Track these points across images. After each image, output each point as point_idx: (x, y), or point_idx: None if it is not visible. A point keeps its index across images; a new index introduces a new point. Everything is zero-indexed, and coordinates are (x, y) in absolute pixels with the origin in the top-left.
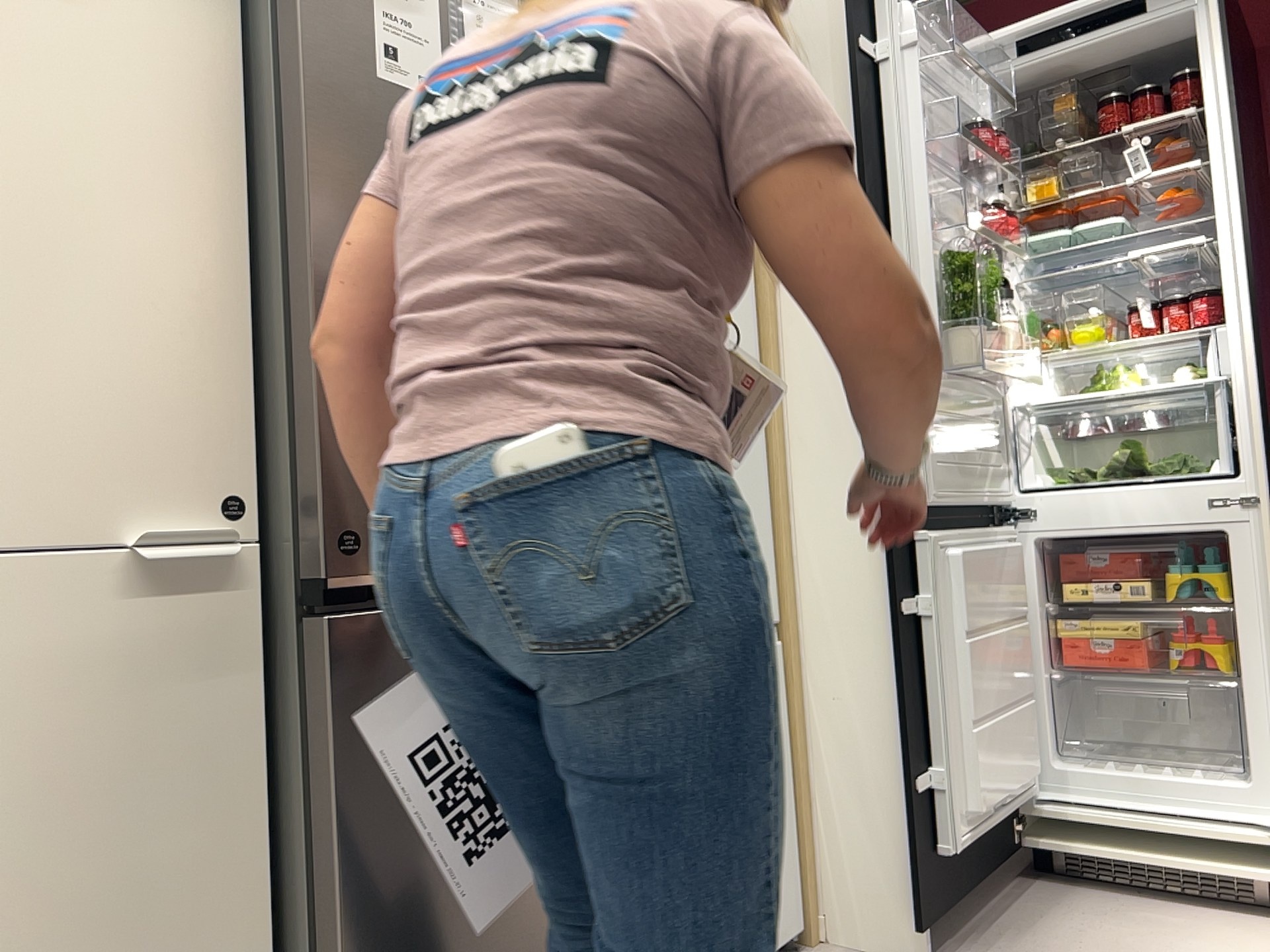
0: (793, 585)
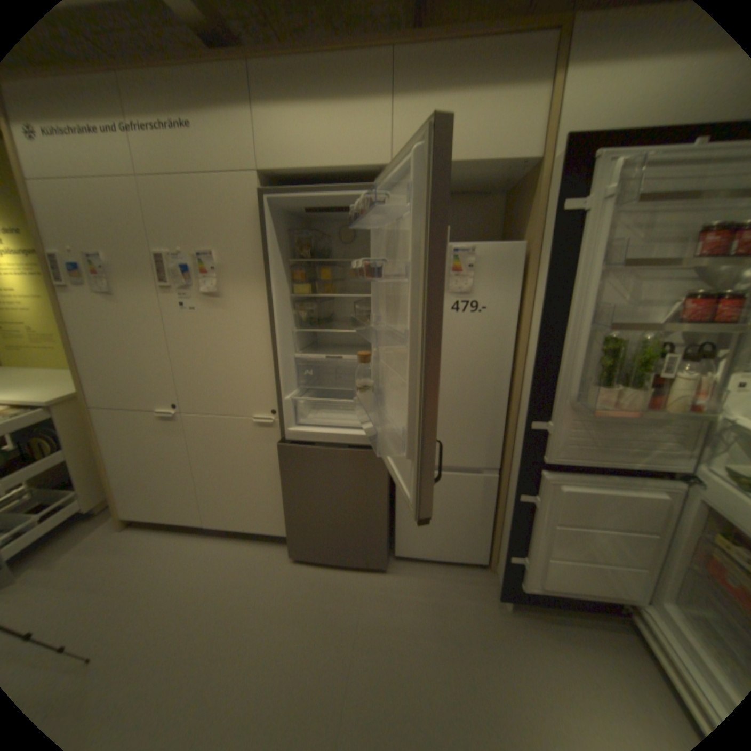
0: (509, 458)
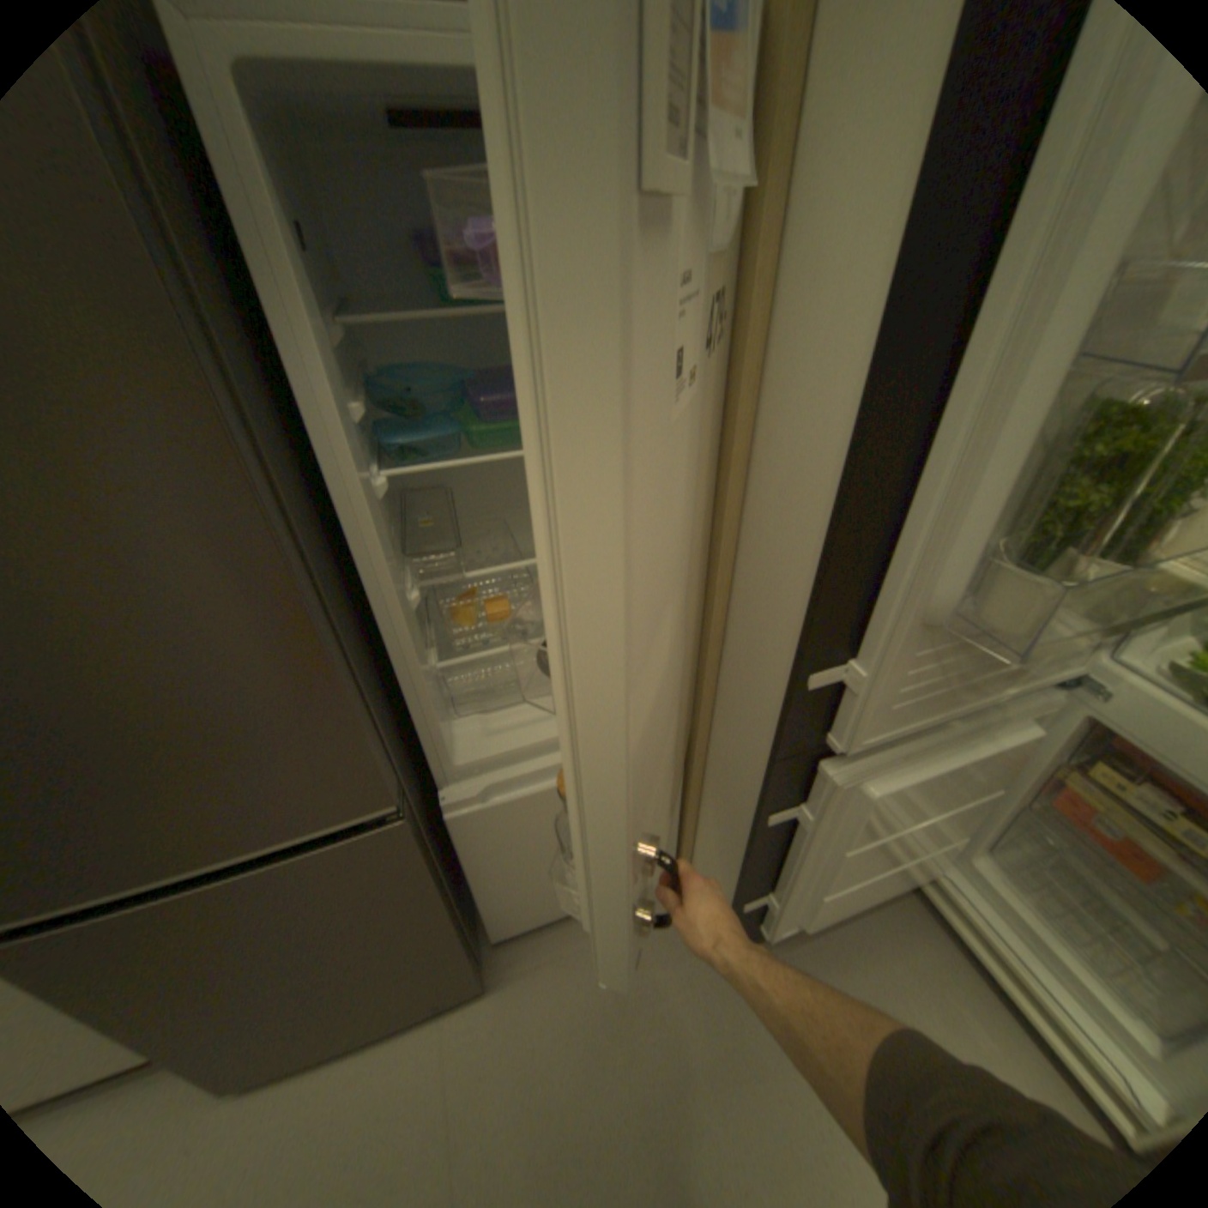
0: (706, 704)
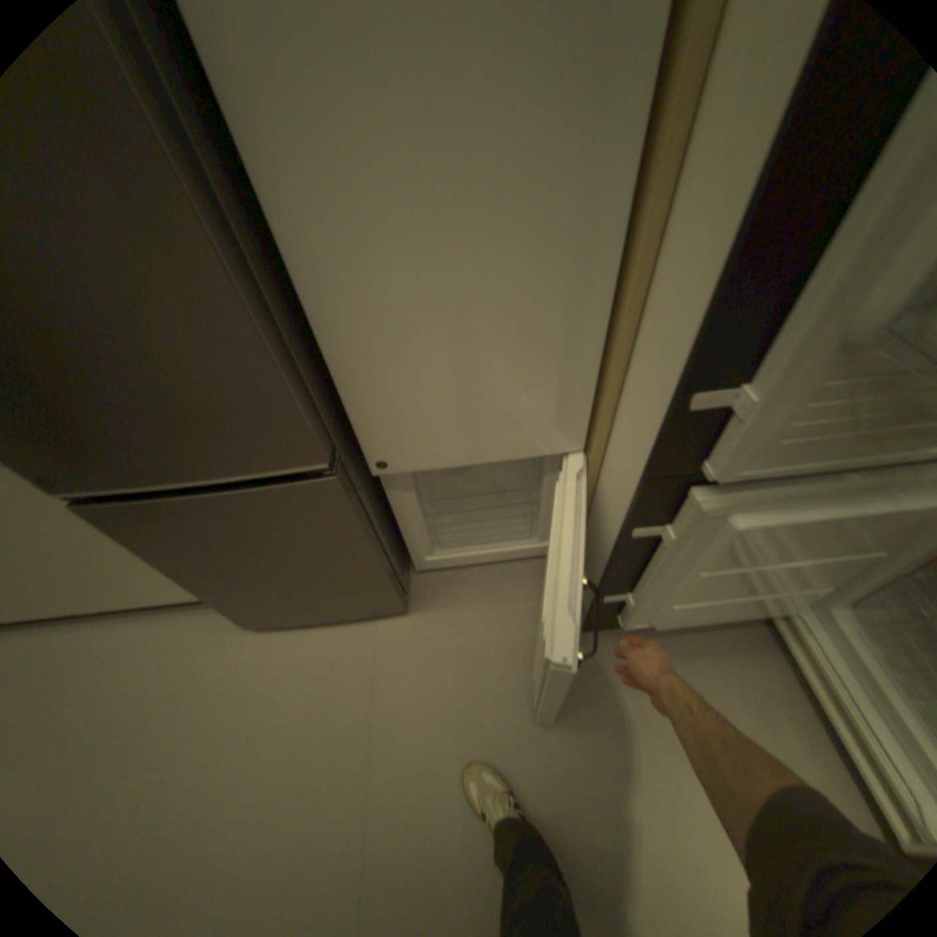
0: (603, 429)
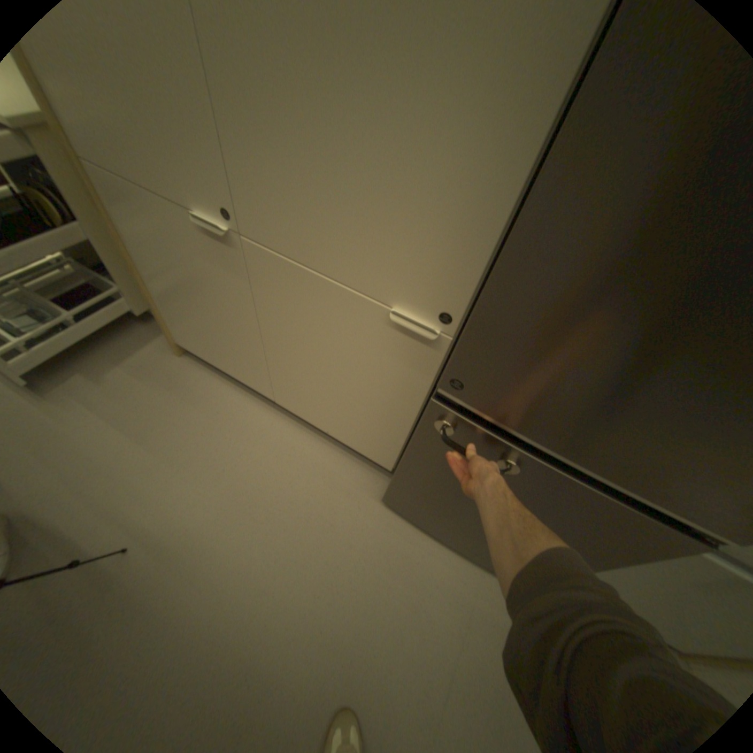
0: None
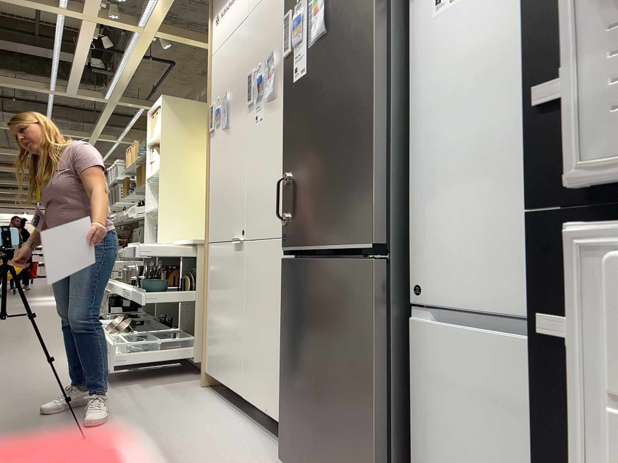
0: None
